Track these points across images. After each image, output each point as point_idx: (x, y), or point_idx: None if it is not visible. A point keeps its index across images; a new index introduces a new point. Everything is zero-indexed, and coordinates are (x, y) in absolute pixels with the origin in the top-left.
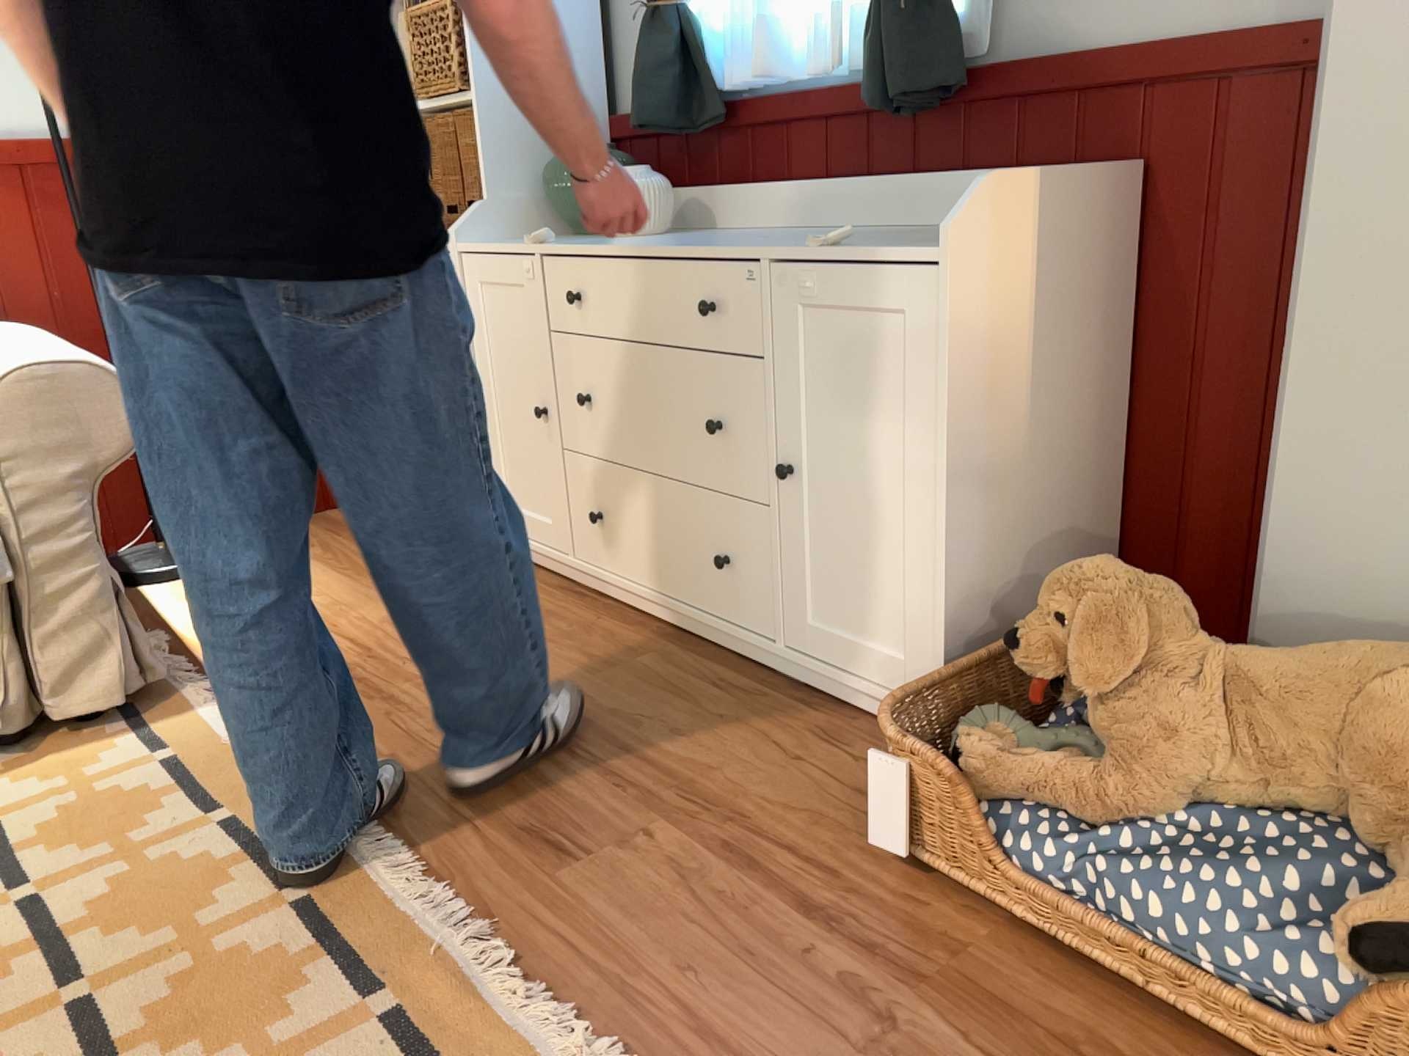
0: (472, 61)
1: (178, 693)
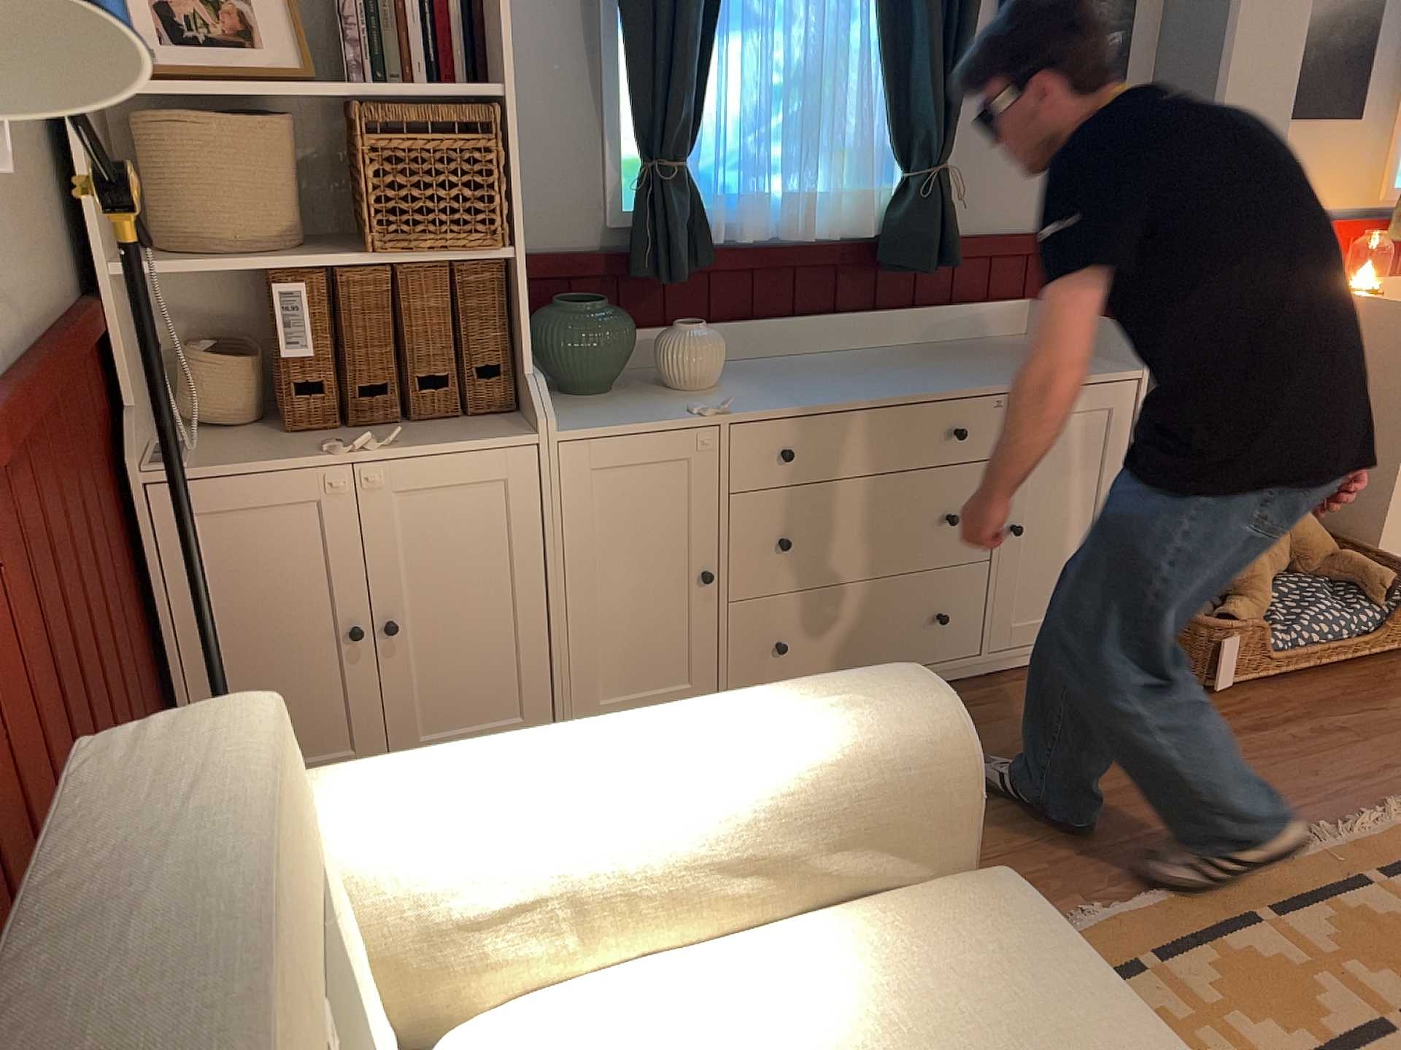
0: (517, 211)
1: None
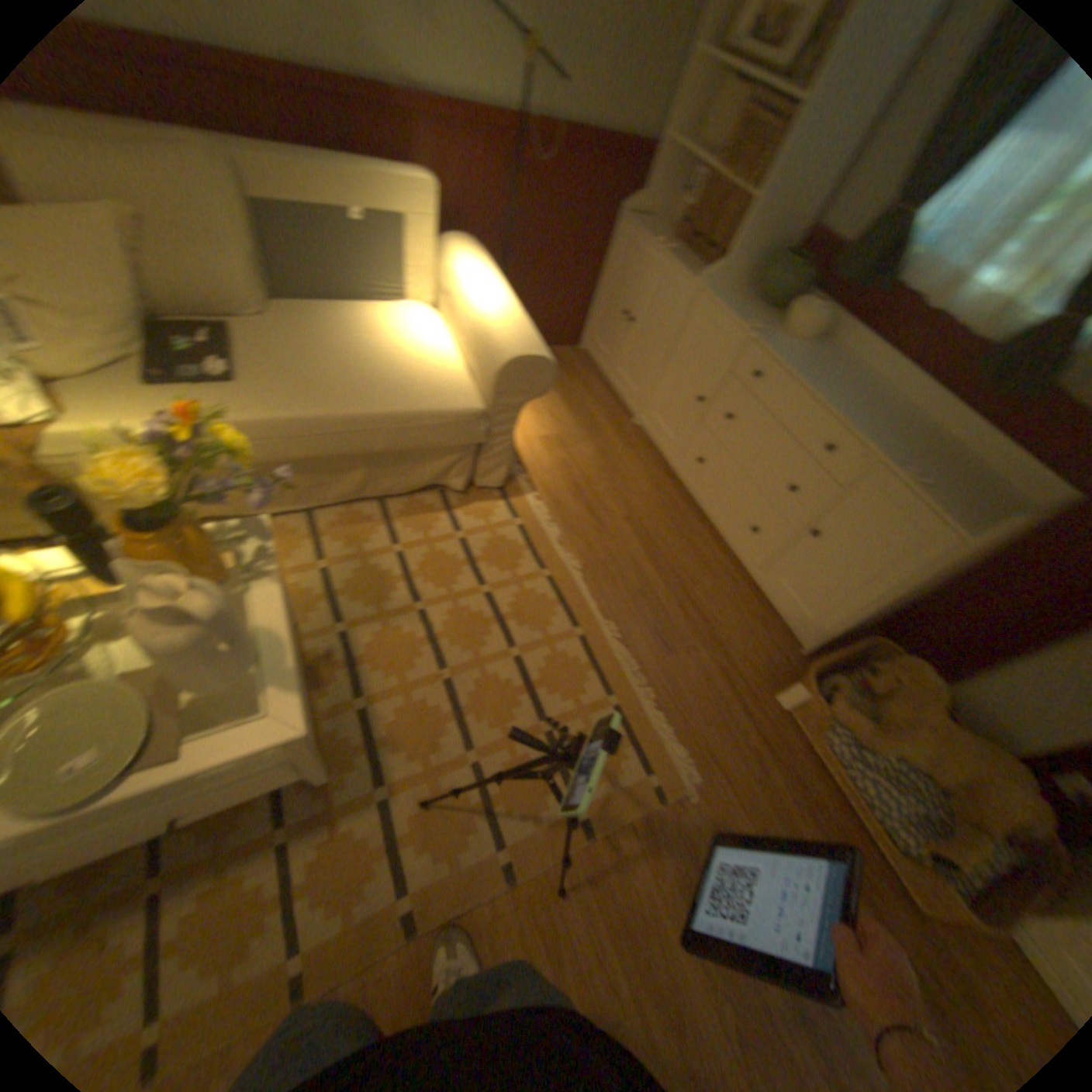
0: (773, 176)
1: (516, 482)
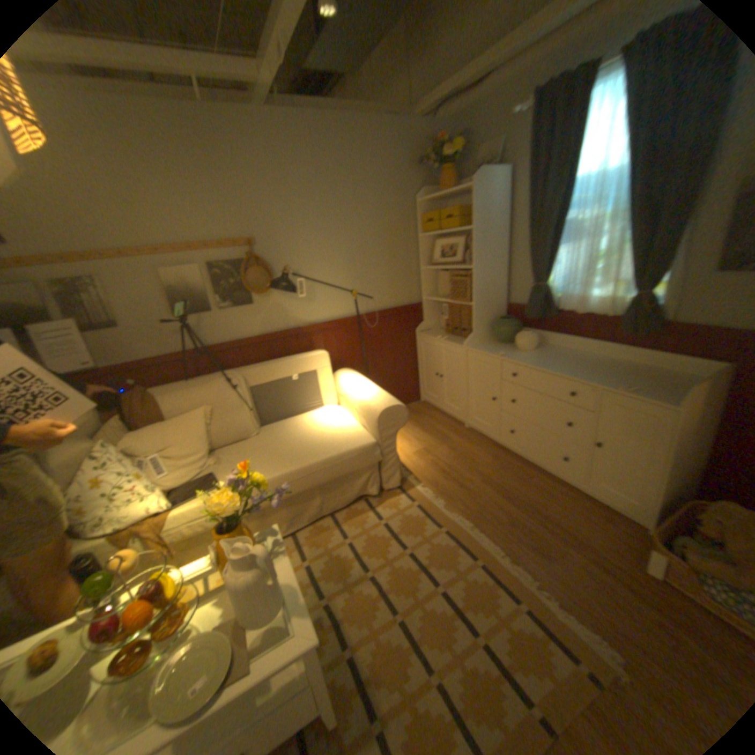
0: (473, 295)
1: (406, 481)
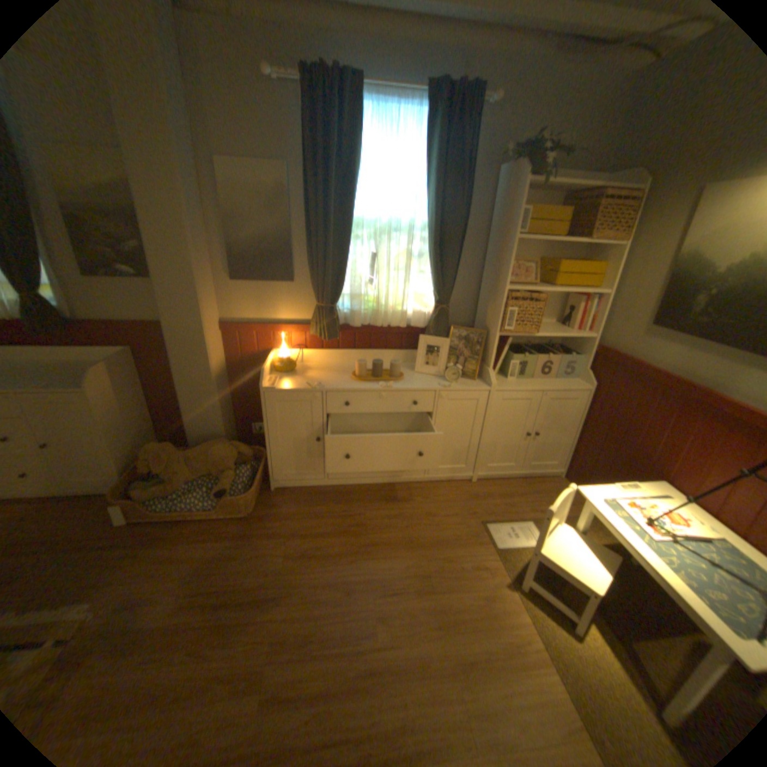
0: None
1: None
